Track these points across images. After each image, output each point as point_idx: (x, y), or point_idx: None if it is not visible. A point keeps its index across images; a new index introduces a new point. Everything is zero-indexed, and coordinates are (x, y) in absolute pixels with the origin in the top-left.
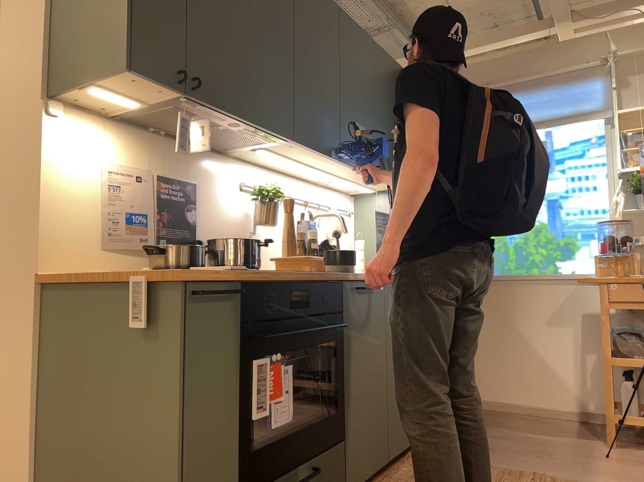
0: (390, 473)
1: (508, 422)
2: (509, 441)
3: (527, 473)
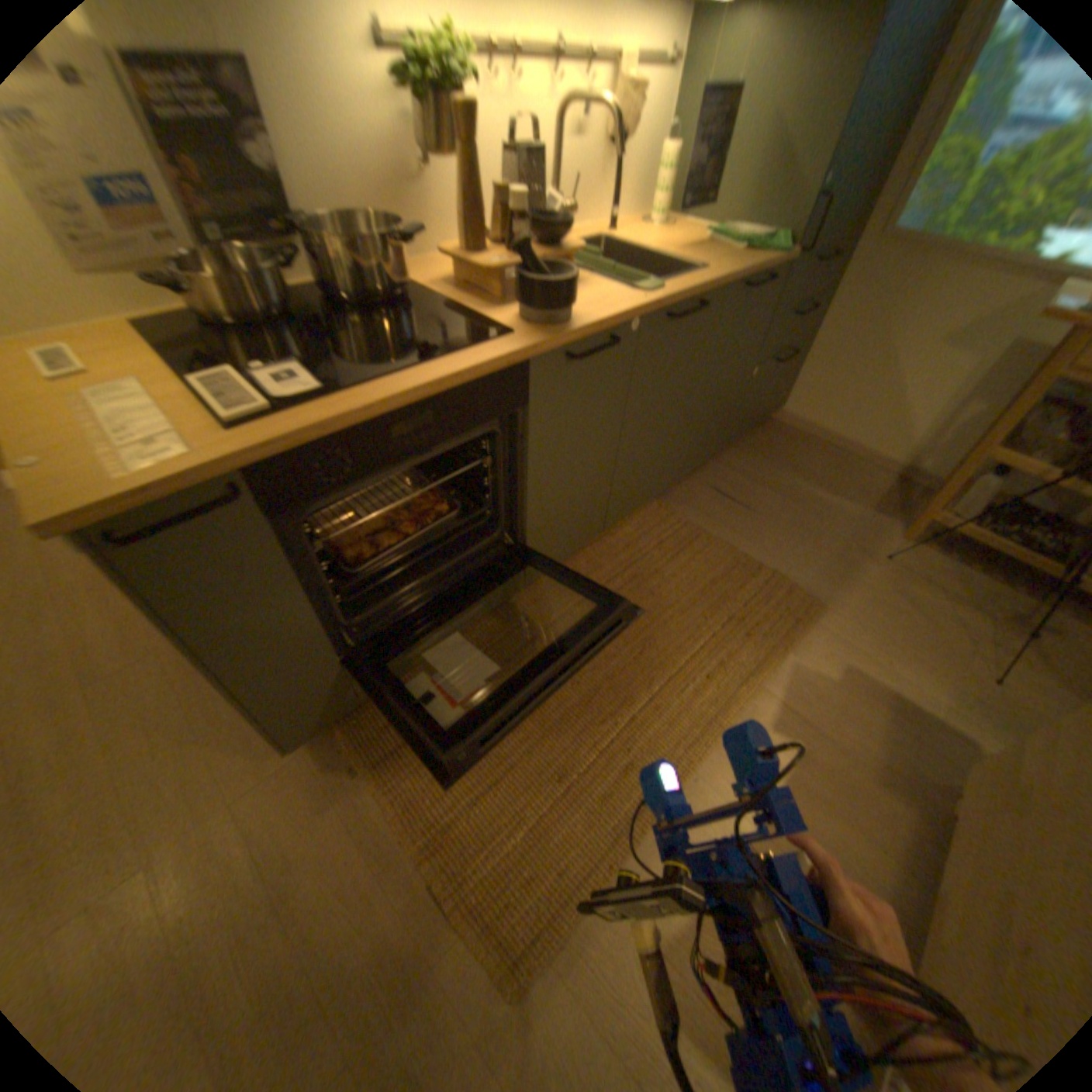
0: (606, 535)
1: (801, 460)
2: (780, 499)
3: (767, 566)
